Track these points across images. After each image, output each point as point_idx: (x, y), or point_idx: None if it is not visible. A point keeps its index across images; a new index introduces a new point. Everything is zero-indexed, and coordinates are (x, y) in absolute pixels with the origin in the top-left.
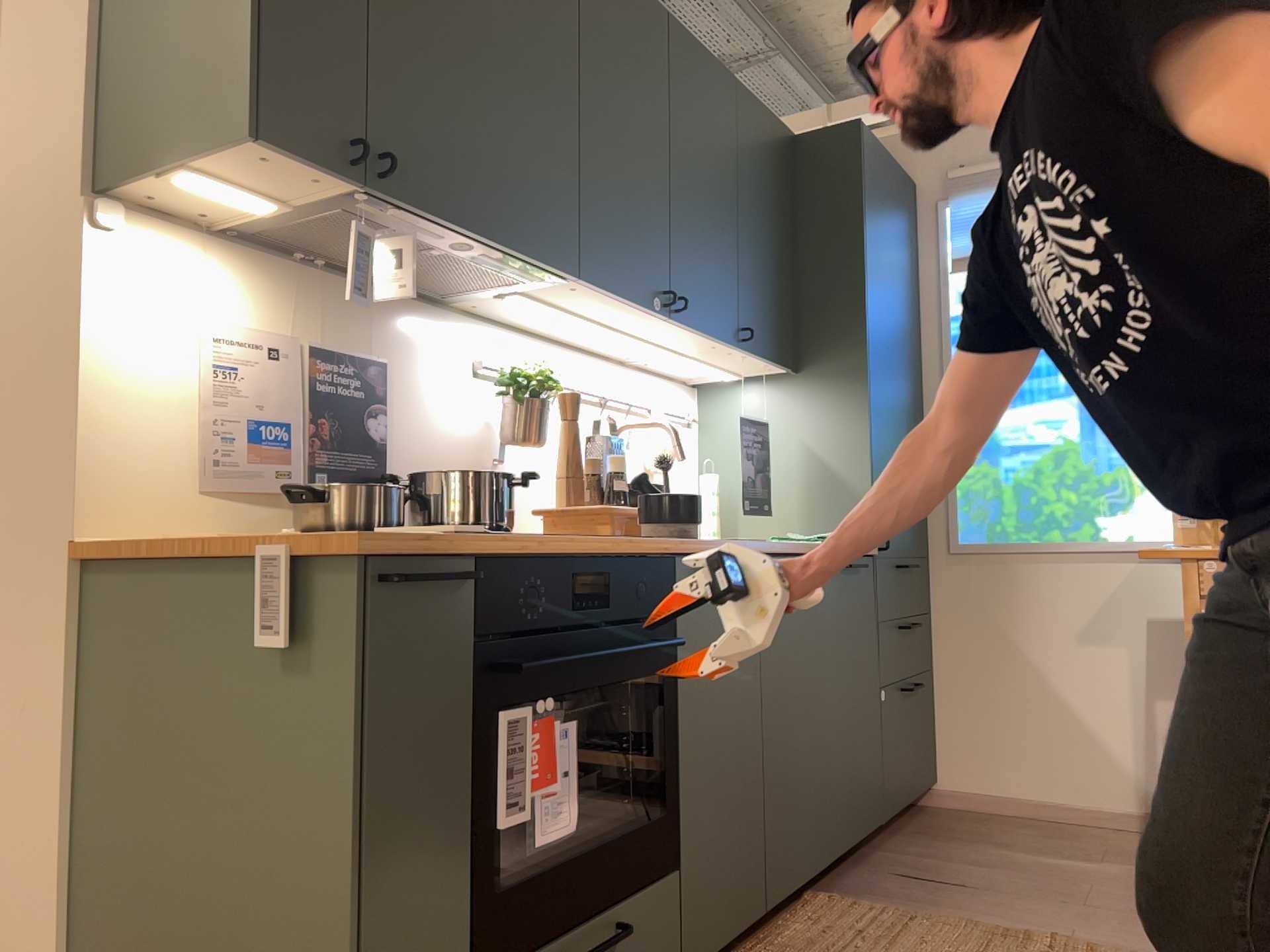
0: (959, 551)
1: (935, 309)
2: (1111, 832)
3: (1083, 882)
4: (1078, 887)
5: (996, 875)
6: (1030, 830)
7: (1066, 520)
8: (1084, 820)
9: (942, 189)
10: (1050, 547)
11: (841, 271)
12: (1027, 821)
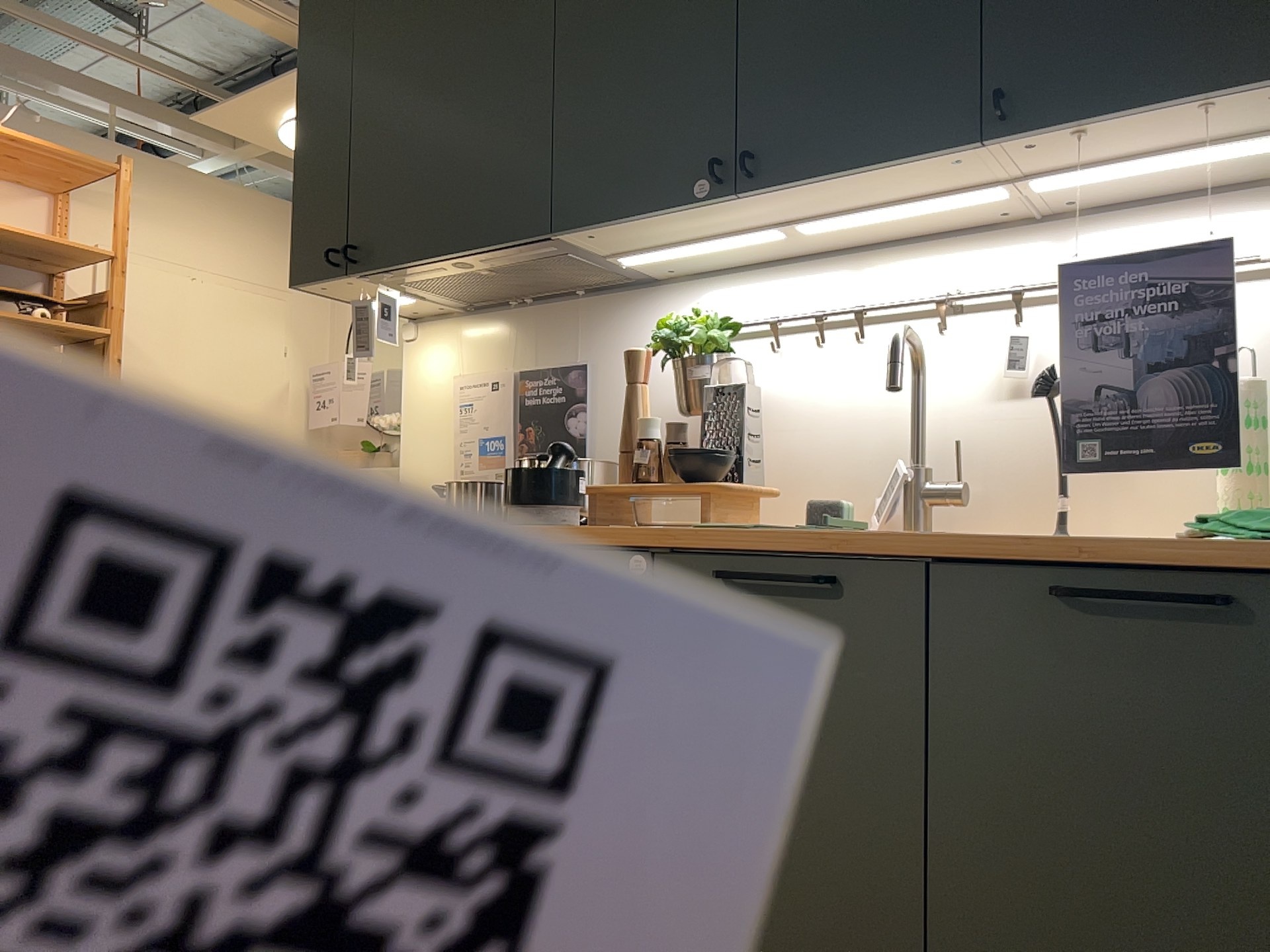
0: None
1: None
2: None
3: None
4: None
5: None
6: None
7: None
8: None
9: None
10: None
11: None
12: None
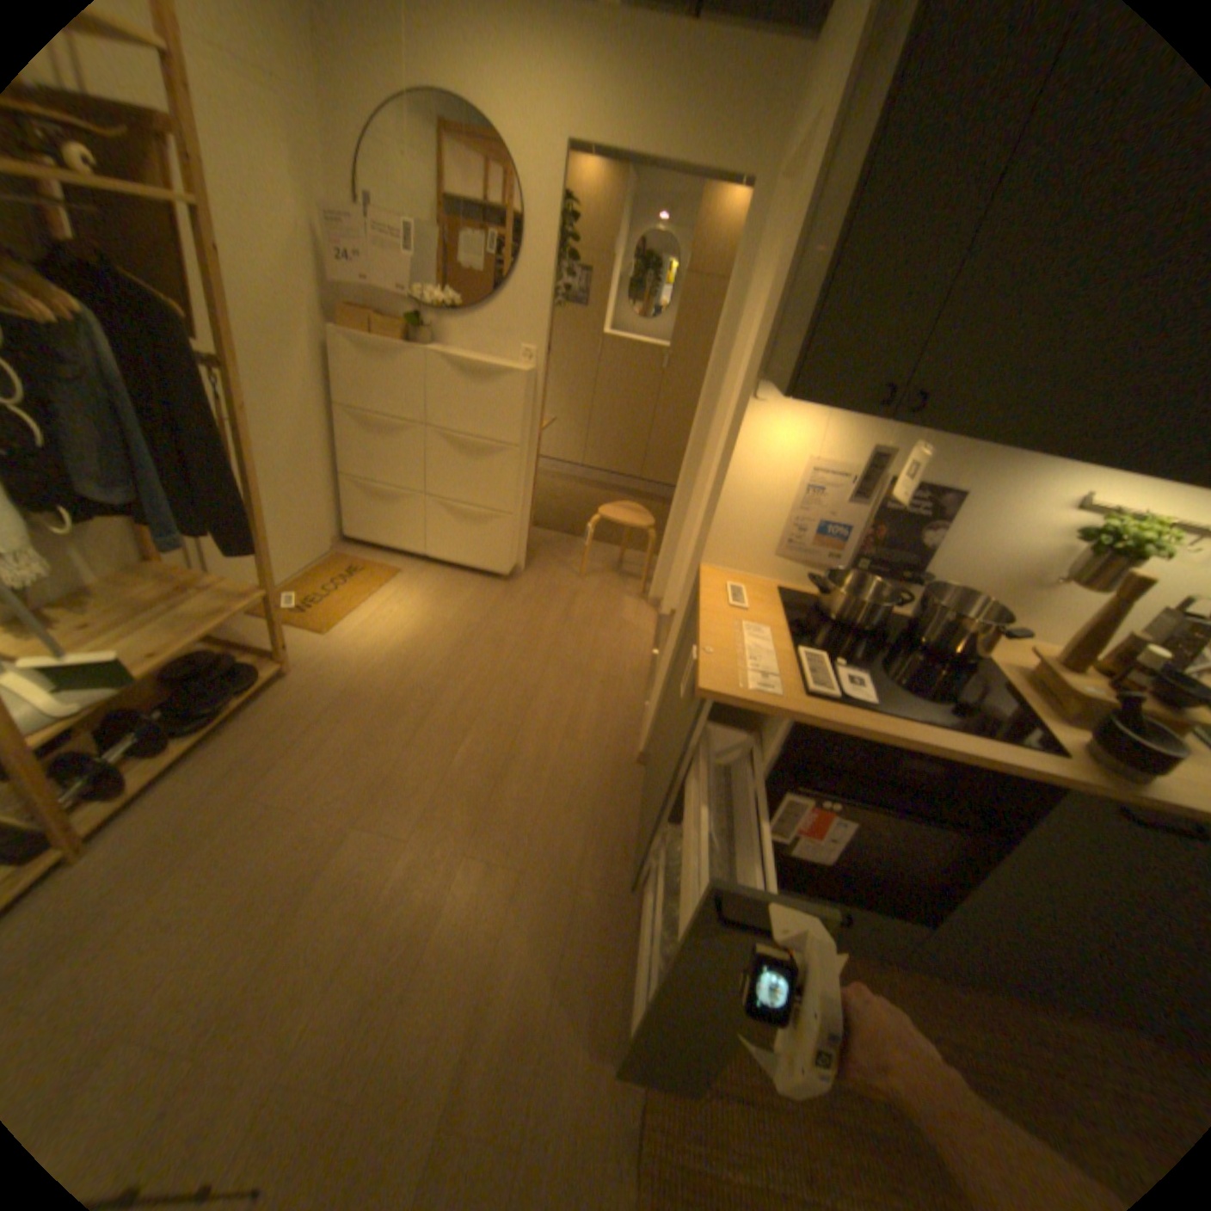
0: None
1: None
2: None
3: None
4: None
5: None
6: None
7: None
8: None
9: None
10: None
11: None
12: None
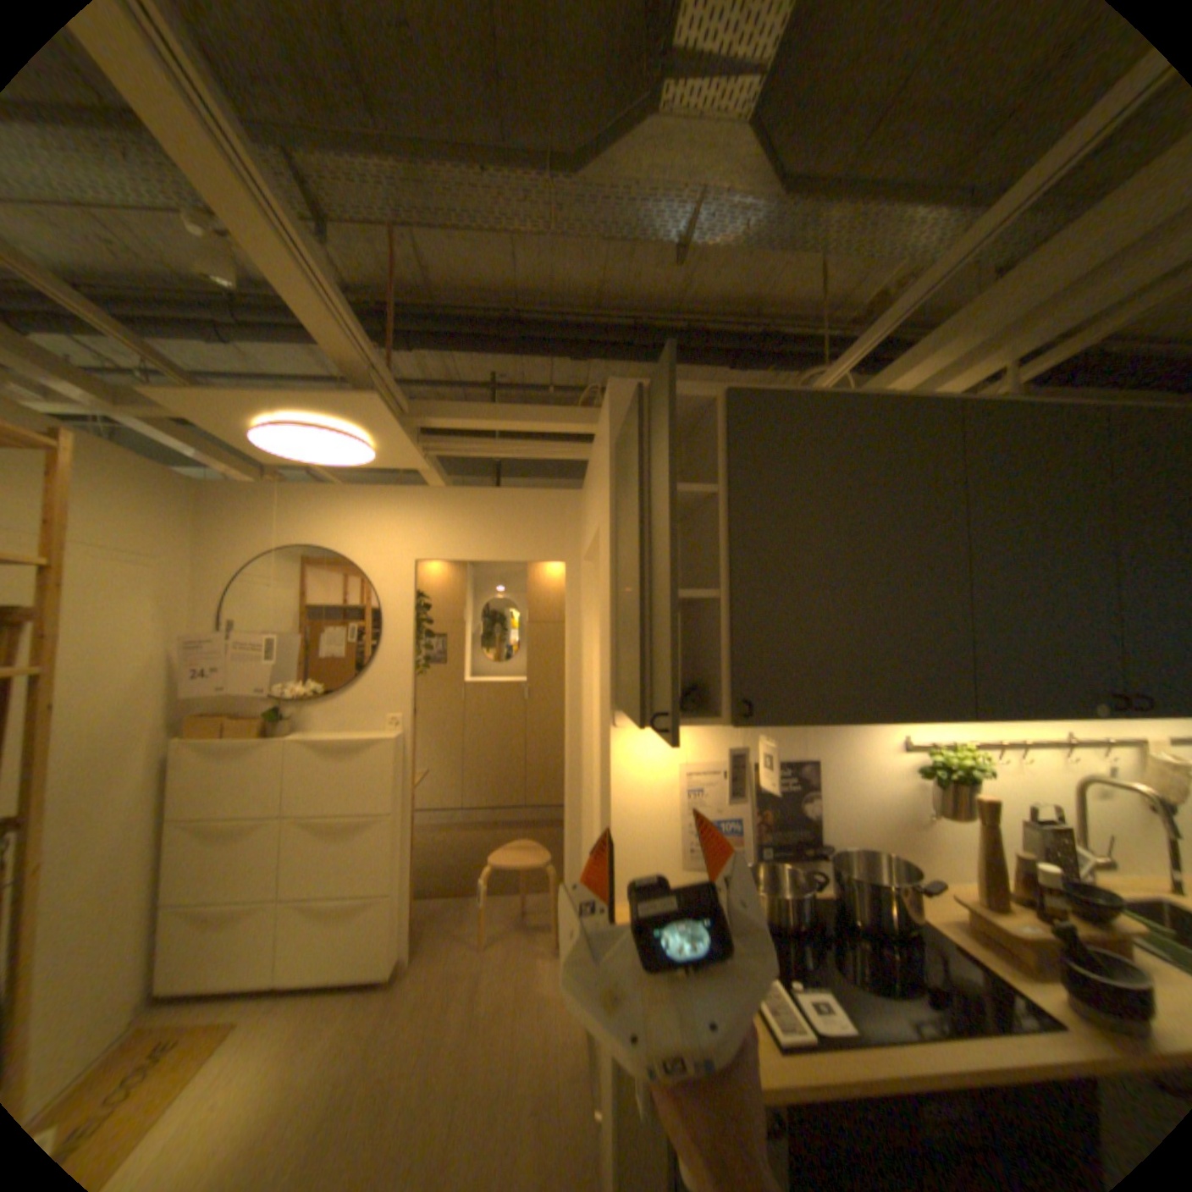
0: None
1: None
2: None
3: None
4: None
5: None
6: None
7: None
8: None
9: None
10: None
11: None
12: None
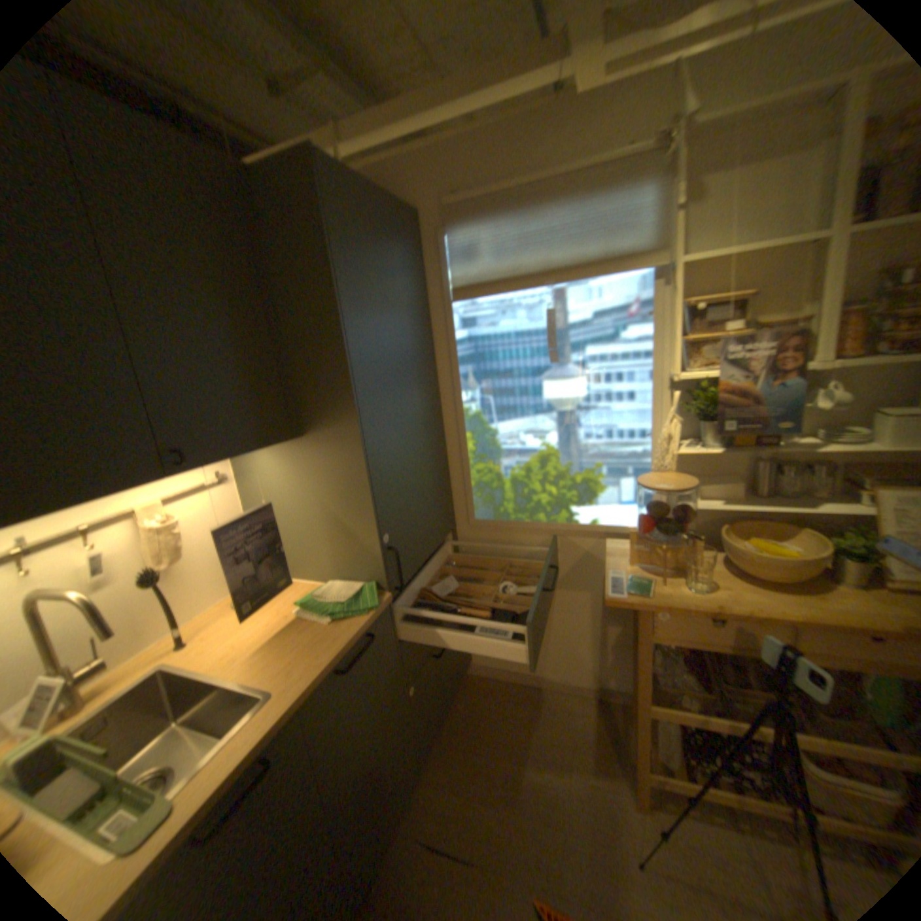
0: (476, 524)
1: (445, 332)
2: (577, 705)
3: (558, 830)
4: (553, 844)
5: (497, 827)
6: (527, 712)
7: (550, 507)
8: (561, 691)
9: (442, 214)
10: (538, 526)
11: (322, 333)
12: (526, 693)
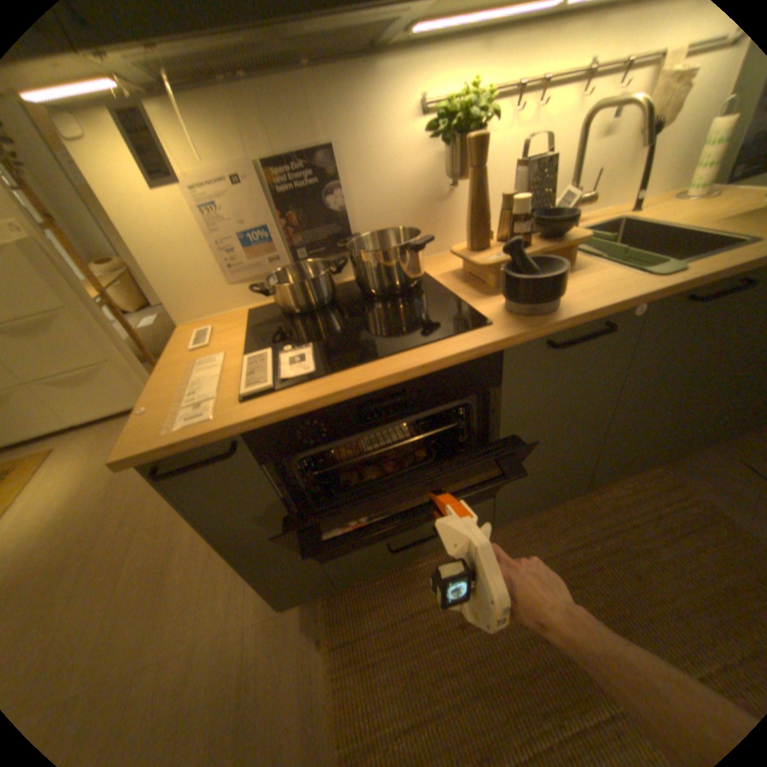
0: None
1: None
2: None
3: None
4: None
5: None
6: None
7: None
8: None
9: None
10: None
11: None
12: None
